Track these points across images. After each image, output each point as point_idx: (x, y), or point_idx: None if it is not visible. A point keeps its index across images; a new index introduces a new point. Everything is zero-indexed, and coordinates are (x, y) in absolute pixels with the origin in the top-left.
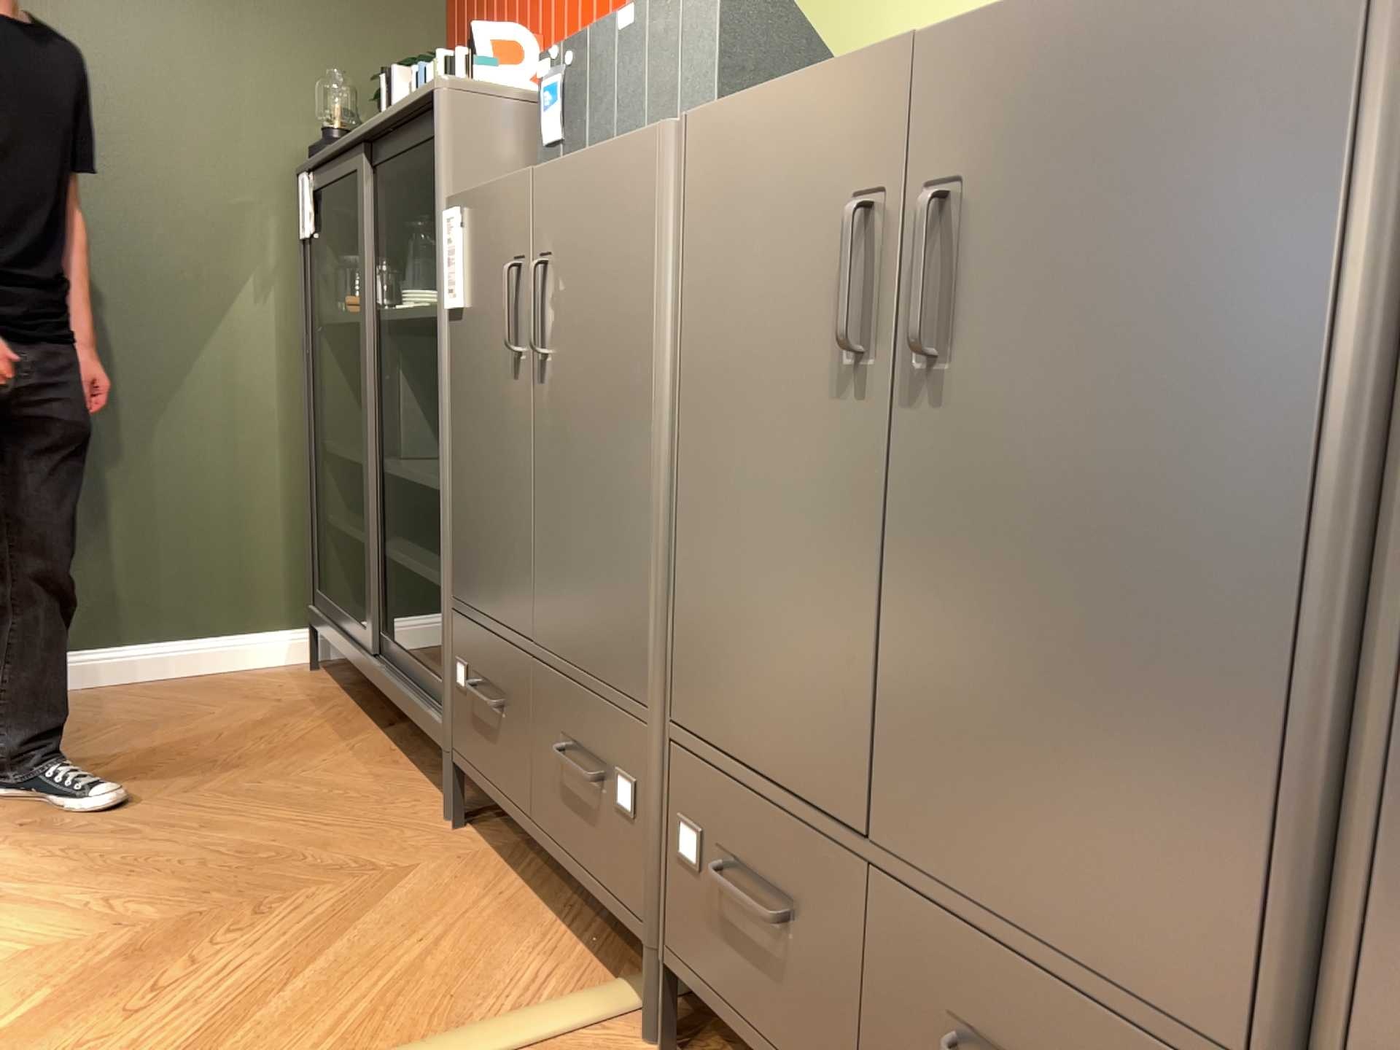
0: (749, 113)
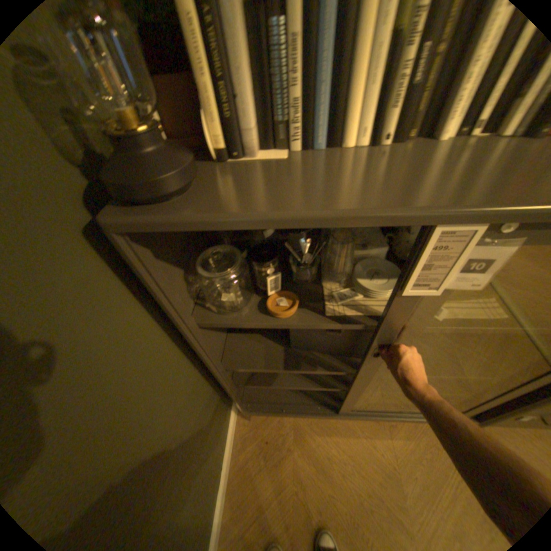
0: None
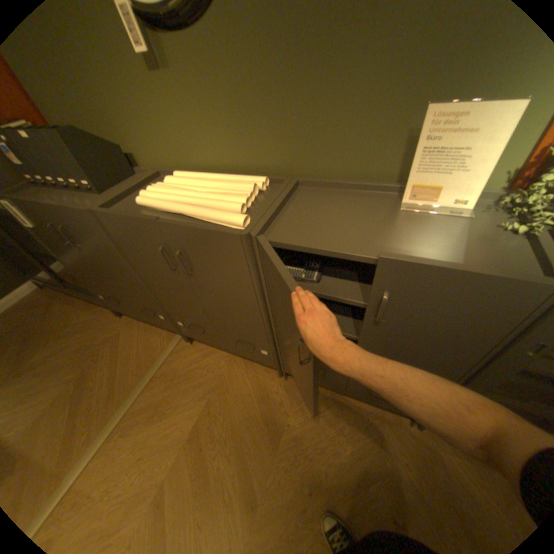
0: (115, 218)
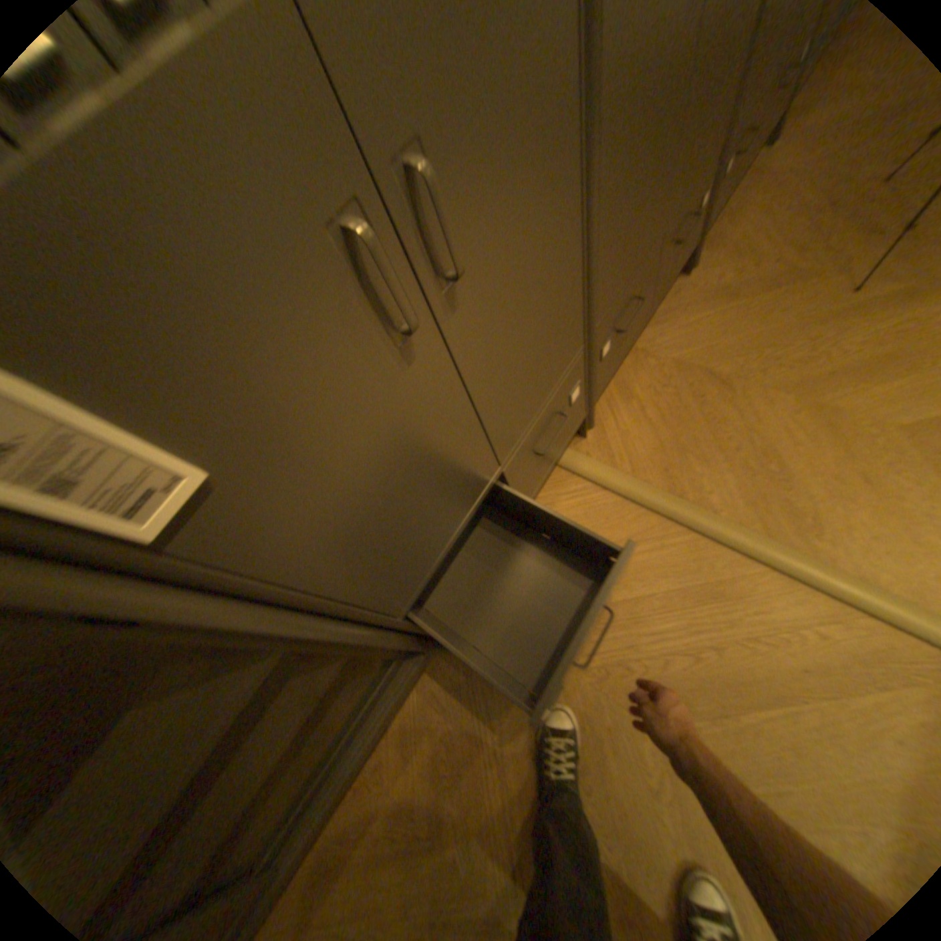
0: None
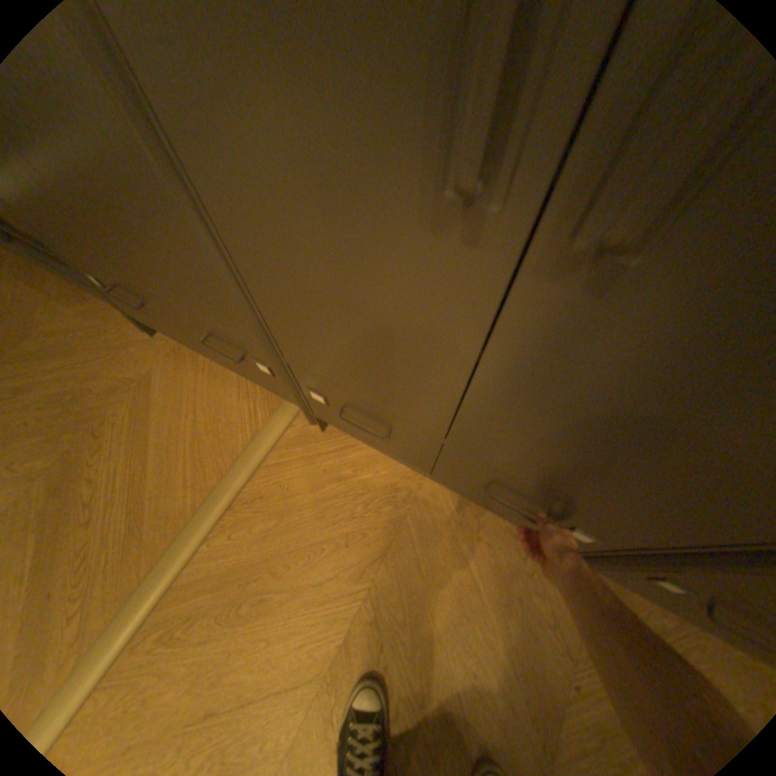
0: None
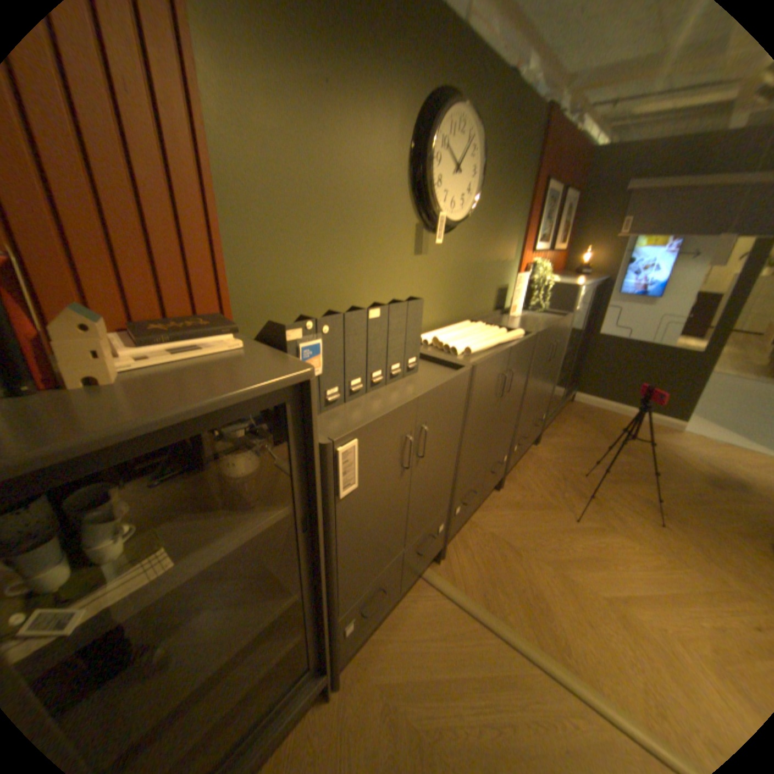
0: (489, 361)
